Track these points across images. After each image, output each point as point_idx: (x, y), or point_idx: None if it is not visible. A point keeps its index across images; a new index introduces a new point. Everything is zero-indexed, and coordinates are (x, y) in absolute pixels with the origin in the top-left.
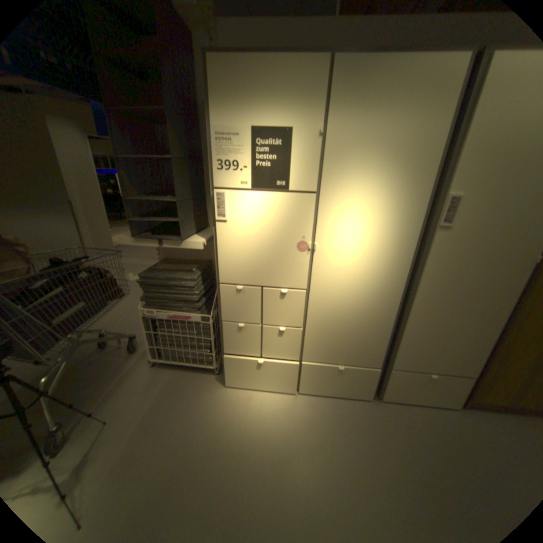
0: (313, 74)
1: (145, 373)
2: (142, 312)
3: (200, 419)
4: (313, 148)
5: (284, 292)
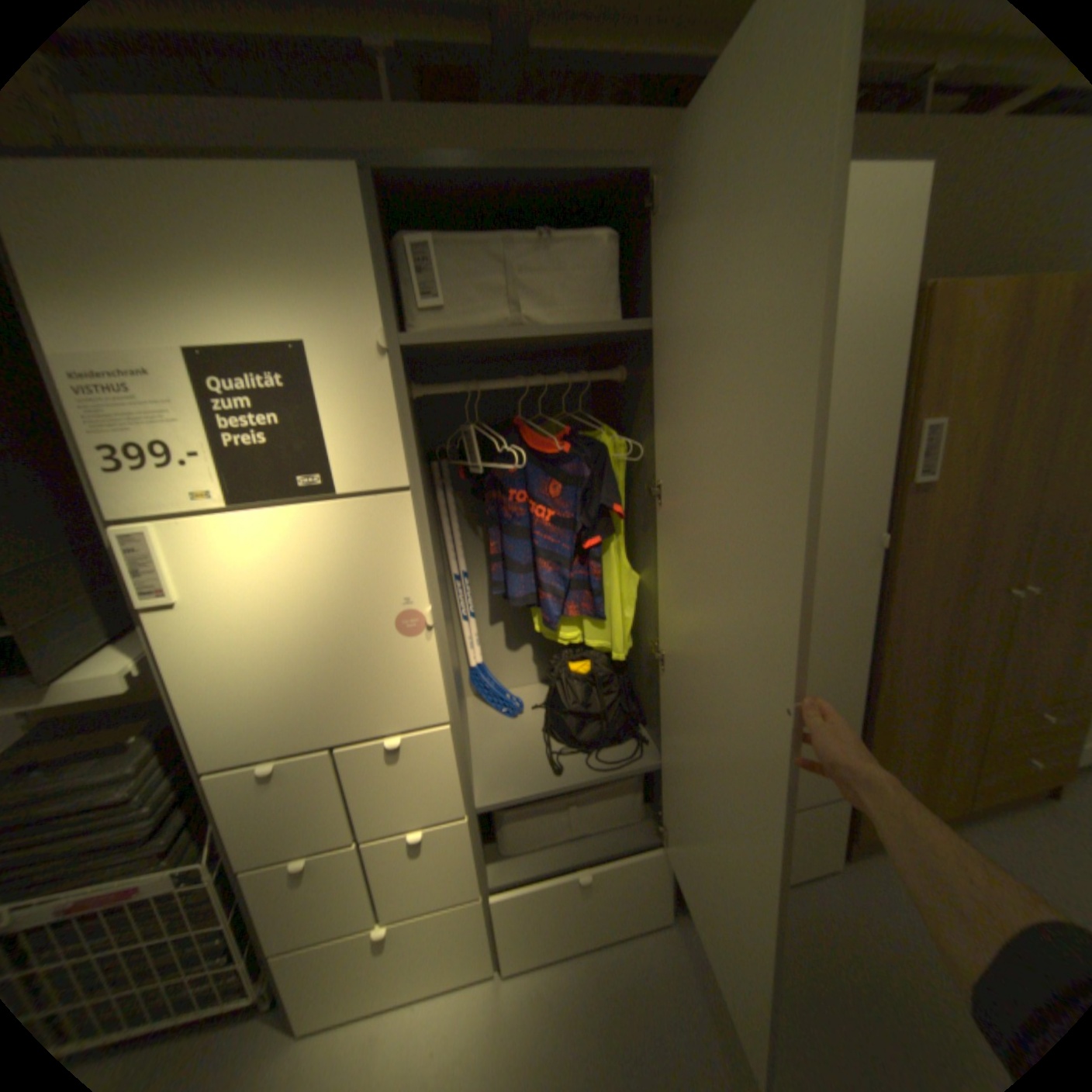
0: (323, 210)
1: None
2: None
3: None
4: (371, 384)
5: (393, 746)
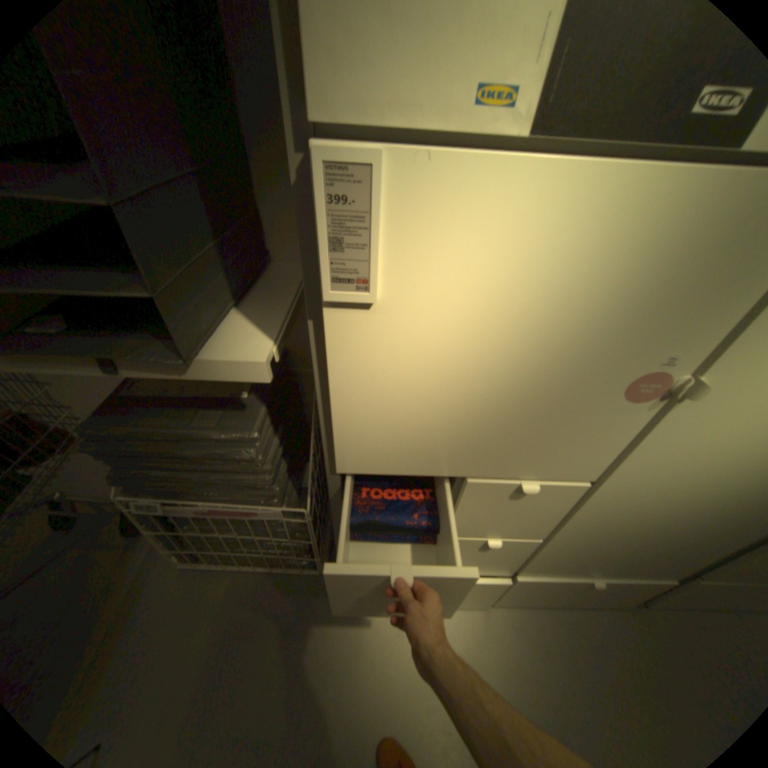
0: None
1: (171, 586)
2: (123, 503)
3: (308, 699)
4: None
5: (532, 492)
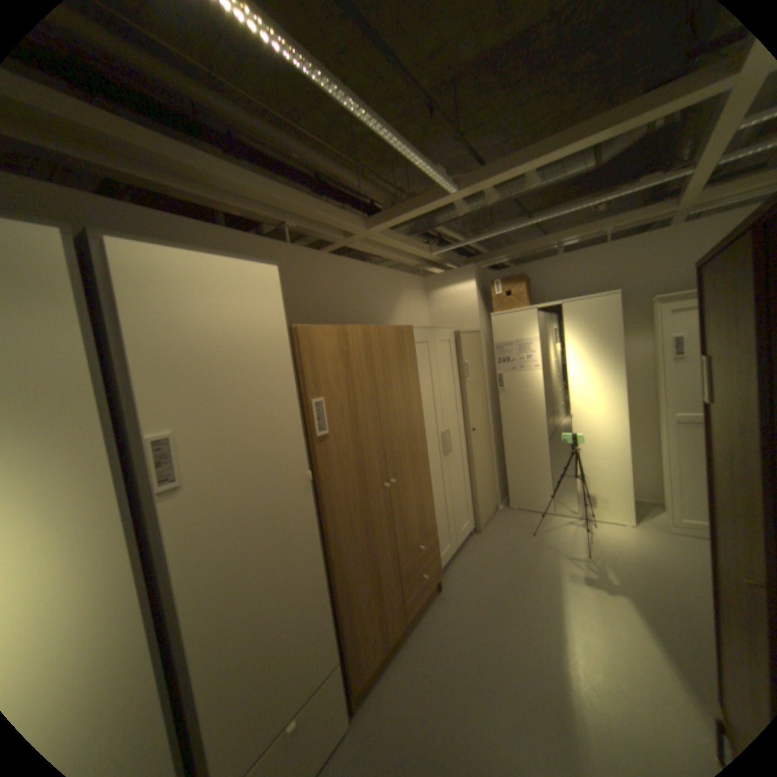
0: None
1: None
2: None
3: None
4: None
5: None
